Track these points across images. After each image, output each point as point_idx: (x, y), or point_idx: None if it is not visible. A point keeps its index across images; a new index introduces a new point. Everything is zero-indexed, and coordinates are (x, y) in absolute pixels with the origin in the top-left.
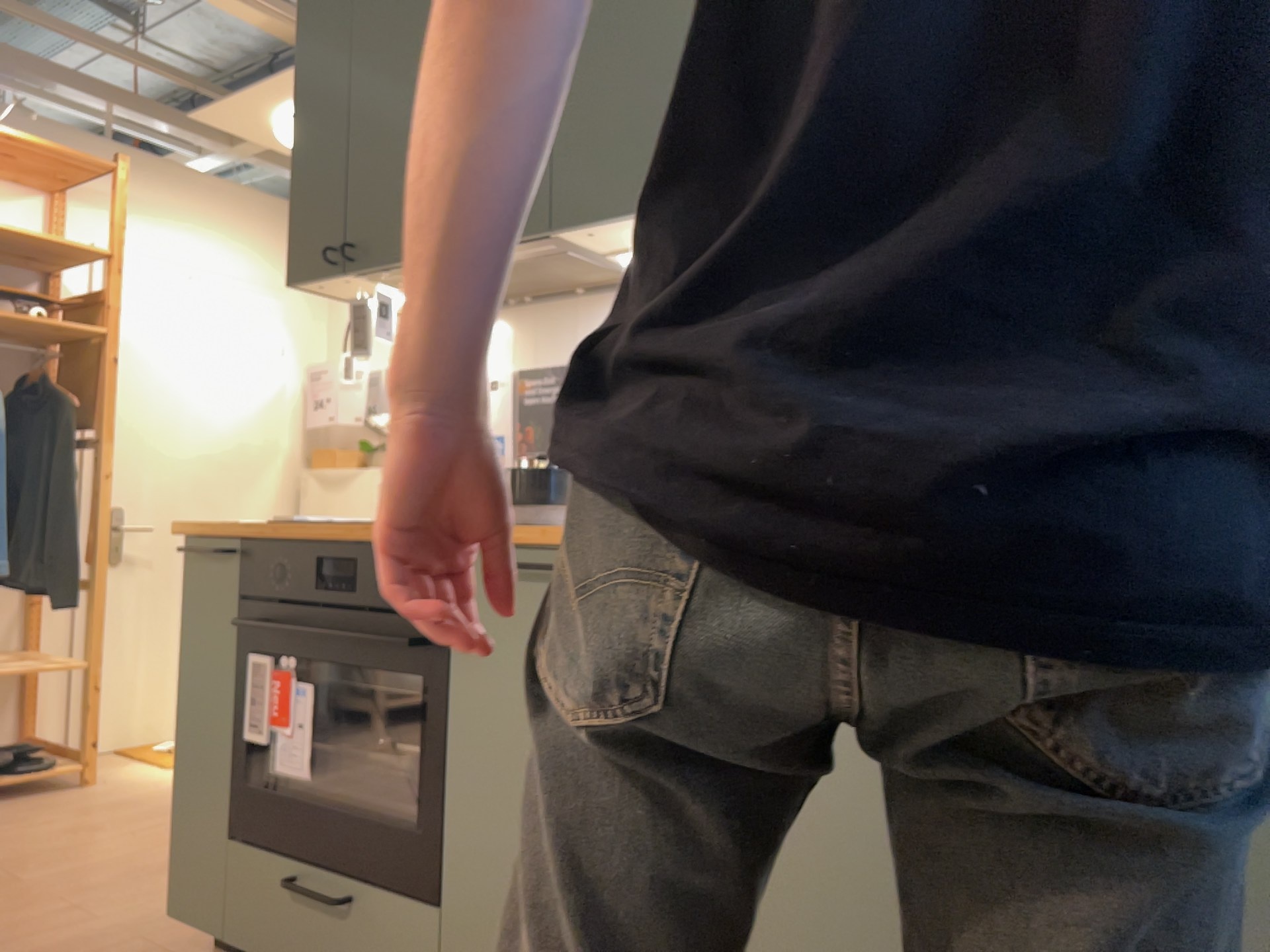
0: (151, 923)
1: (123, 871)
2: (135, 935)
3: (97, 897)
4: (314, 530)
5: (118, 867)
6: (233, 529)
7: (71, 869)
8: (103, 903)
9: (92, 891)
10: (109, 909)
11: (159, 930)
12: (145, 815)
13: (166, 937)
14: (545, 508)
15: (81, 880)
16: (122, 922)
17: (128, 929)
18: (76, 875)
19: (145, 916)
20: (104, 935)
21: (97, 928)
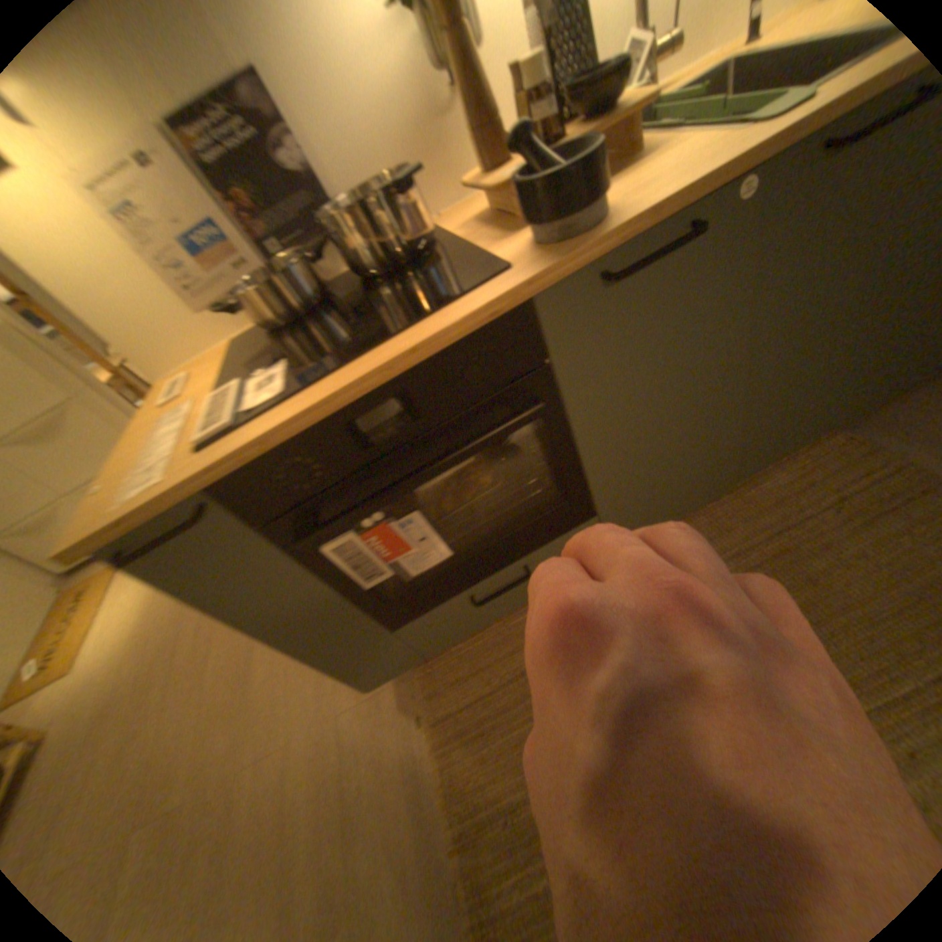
0: (316, 703)
1: (221, 718)
2: (327, 717)
3: (249, 740)
4: (304, 407)
5: (209, 722)
6: (181, 490)
7: (187, 759)
8: (261, 737)
9: (236, 744)
10: (274, 733)
11: (329, 699)
12: (137, 695)
13: (342, 695)
14: (598, 194)
15: (211, 751)
16: (300, 725)
17: (314, 721)
18: (199, 755)
19: (303, 708)
20: (311, 739)
21: (298, 743)
